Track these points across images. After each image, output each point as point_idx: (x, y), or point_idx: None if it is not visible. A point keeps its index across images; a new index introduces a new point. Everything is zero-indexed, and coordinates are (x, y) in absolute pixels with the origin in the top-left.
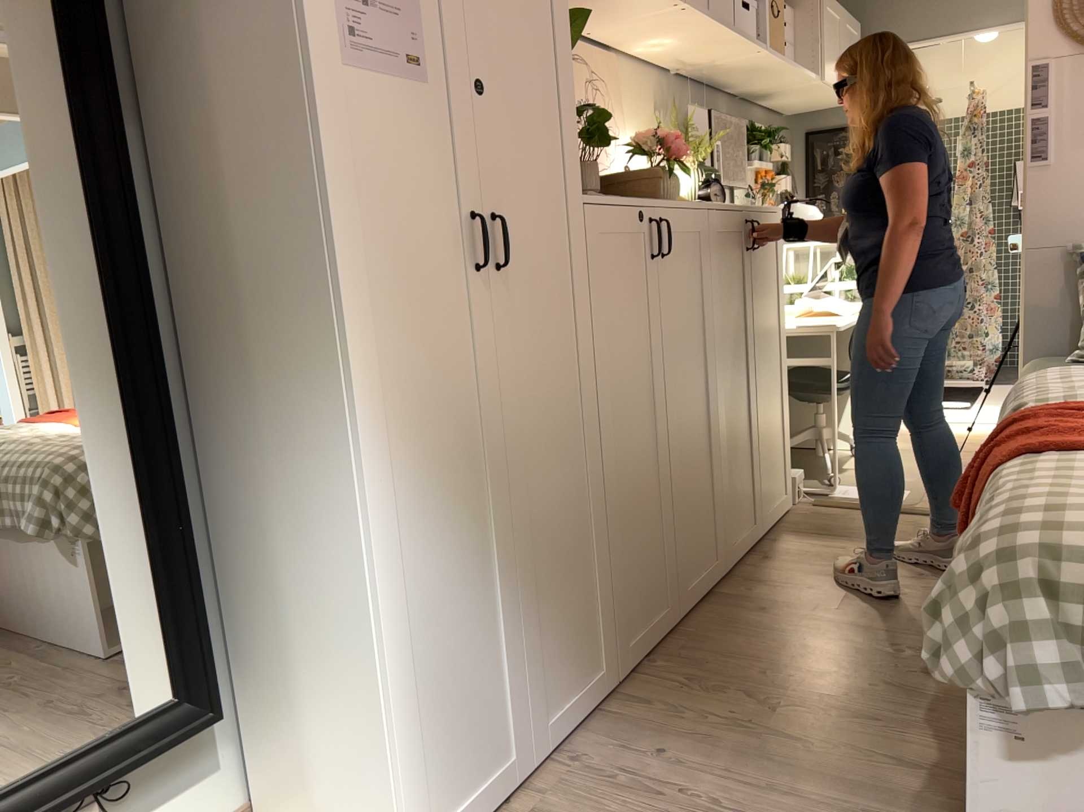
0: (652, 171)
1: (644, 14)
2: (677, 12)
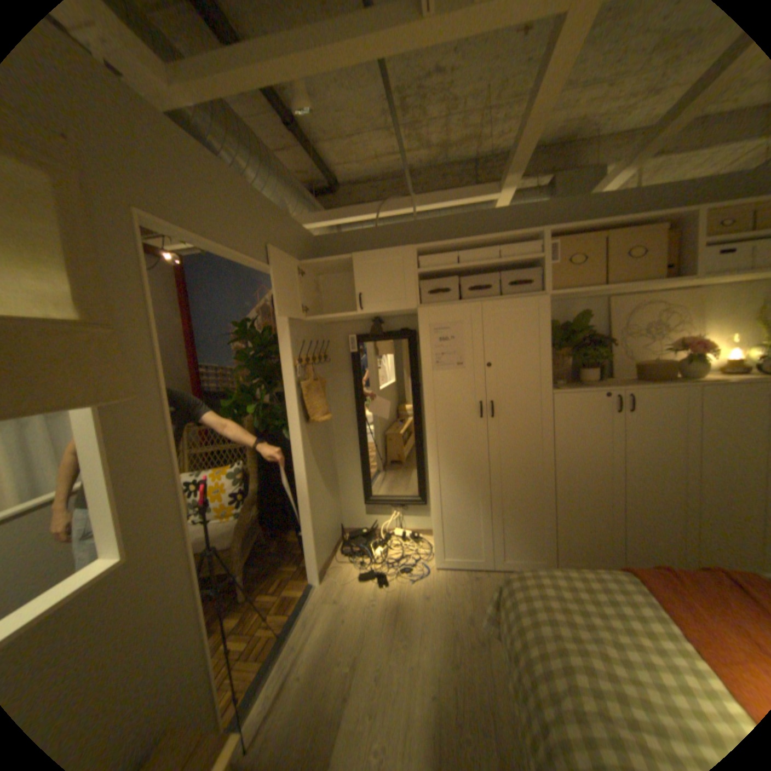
0: (676, 362)
1: (679, 284)
2: (700, 281)
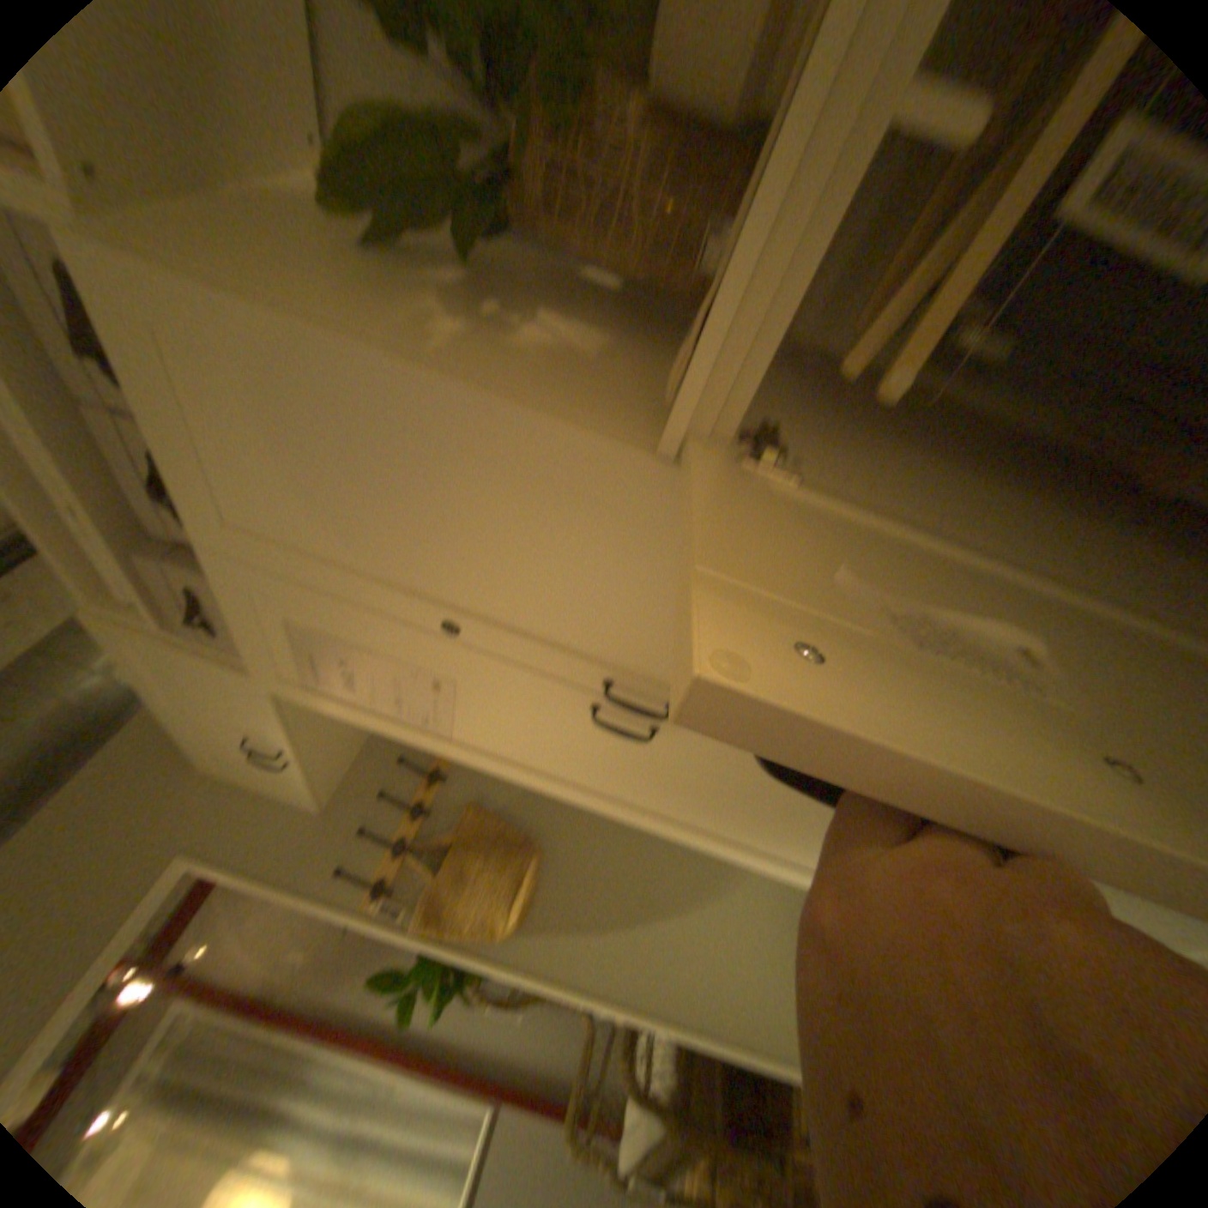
0: None
1: None
2: None
